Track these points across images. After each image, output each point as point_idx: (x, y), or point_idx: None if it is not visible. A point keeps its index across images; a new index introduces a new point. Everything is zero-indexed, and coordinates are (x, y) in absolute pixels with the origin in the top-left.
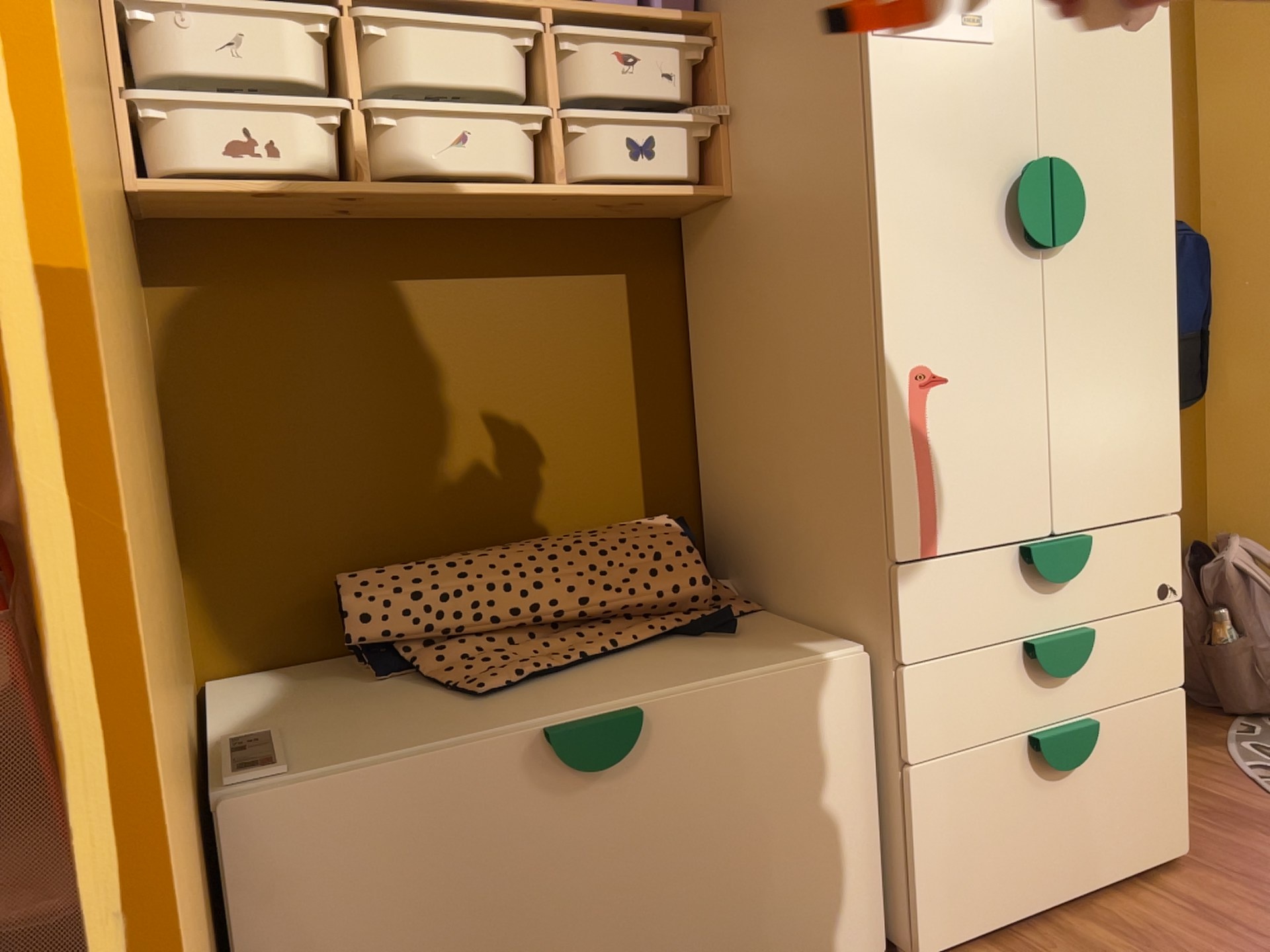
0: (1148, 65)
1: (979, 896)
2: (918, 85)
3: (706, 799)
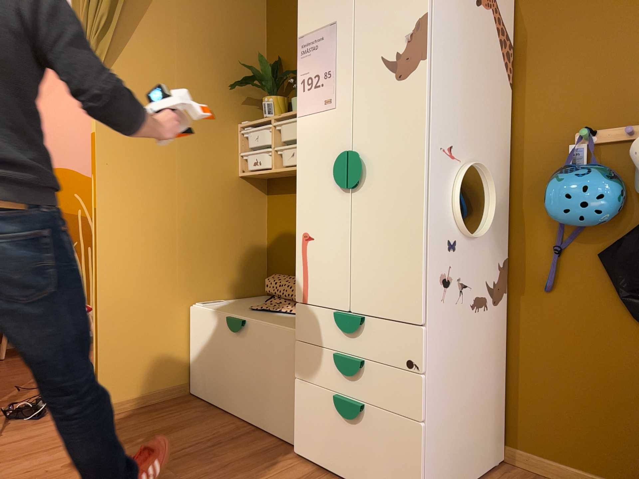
0: (412, 93)
1: (313, 446)
2: (310, 130)
3: (257, 356)
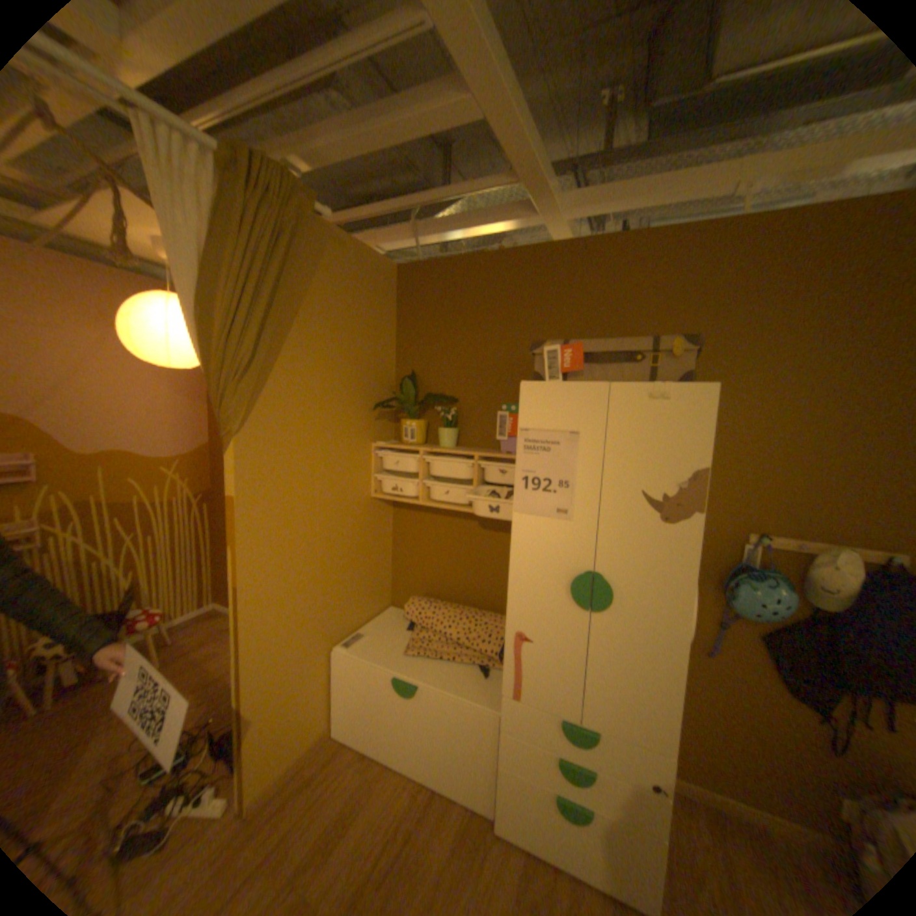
0: (681, 542)
1: (522, 834)
2: (532, 532)
3: (435, 725)
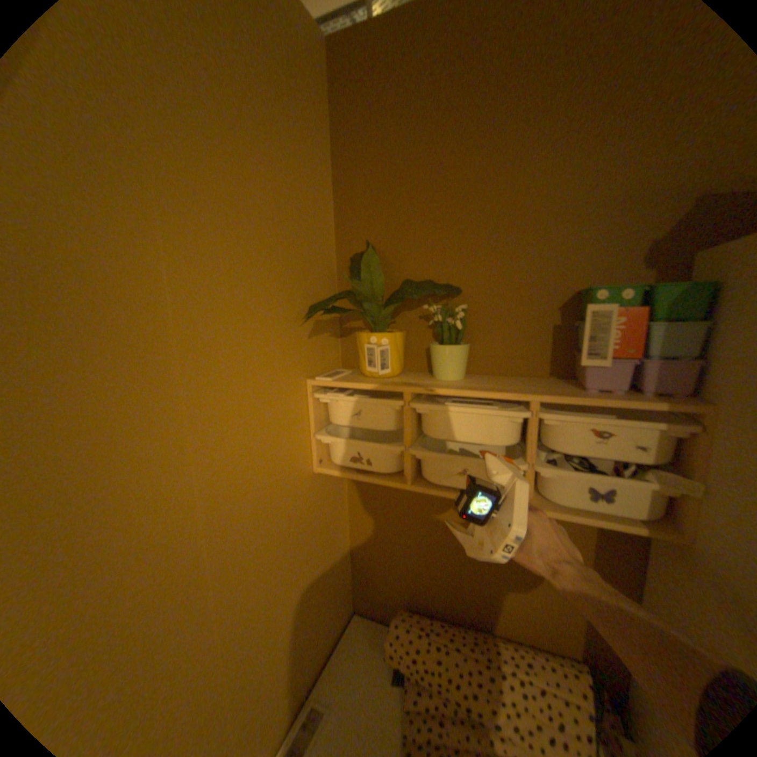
0: None
1: None
2: None
3: None
